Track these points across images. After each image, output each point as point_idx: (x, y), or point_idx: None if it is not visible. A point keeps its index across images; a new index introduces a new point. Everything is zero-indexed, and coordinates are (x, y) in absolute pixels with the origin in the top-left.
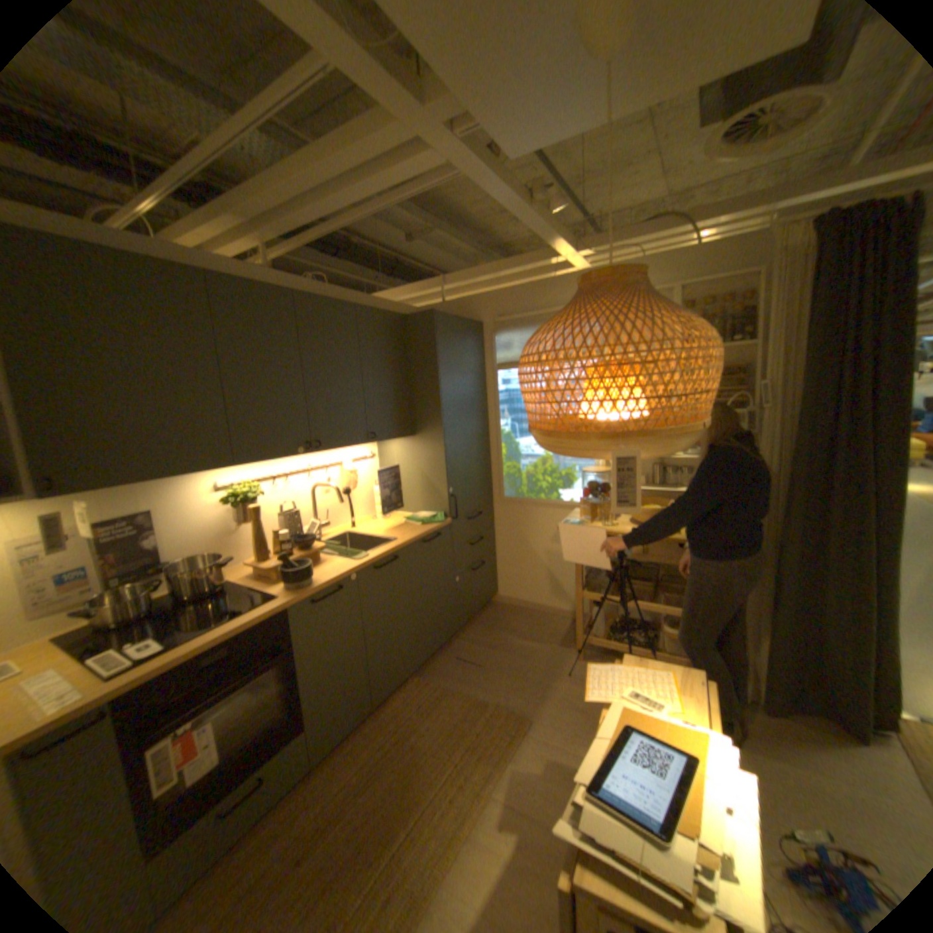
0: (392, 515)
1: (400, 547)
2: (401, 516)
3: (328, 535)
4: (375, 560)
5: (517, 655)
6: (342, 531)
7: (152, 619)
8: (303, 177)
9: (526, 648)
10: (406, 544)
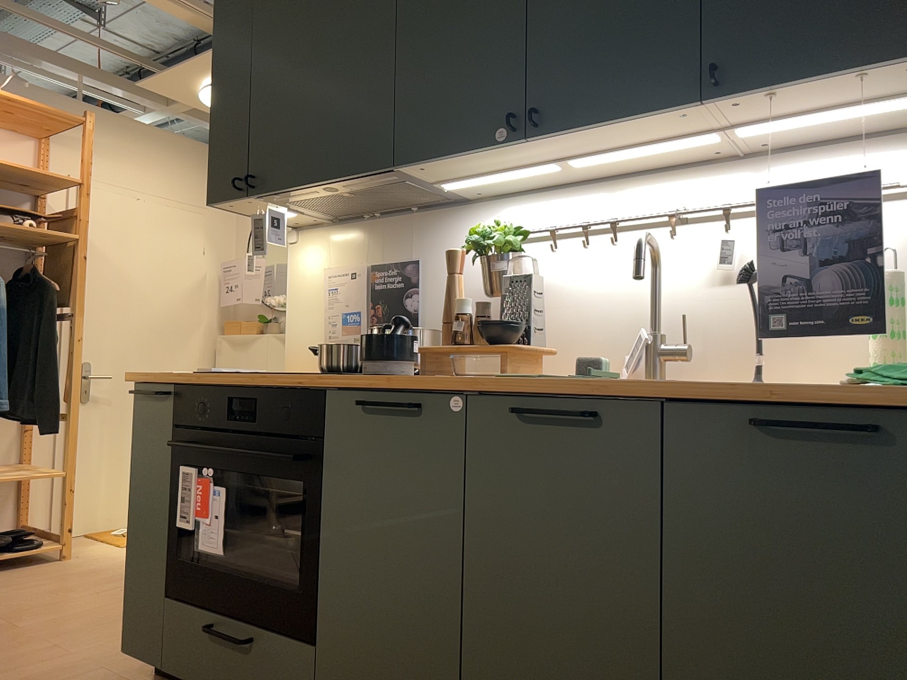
0: None
1: (622, 392)
2: None
3: None
4: (518, 389)
5: None
6: None
7: None
8: None
9: None
10: (650, 393)
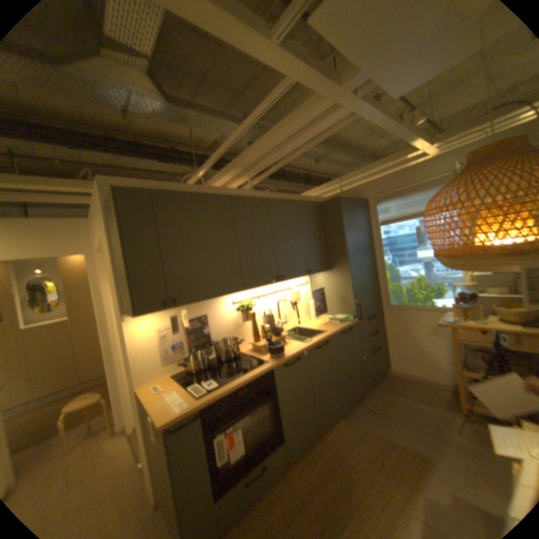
0: (320, 317)
1: (329, 335)
2: (325, 317)
3: (286, 328)
4: (316, 343)
5: (413, 413)
6: (293, 326)
7: (209, 369)
8: (273, 140)
9: (419, 408)
10: (332, 334)
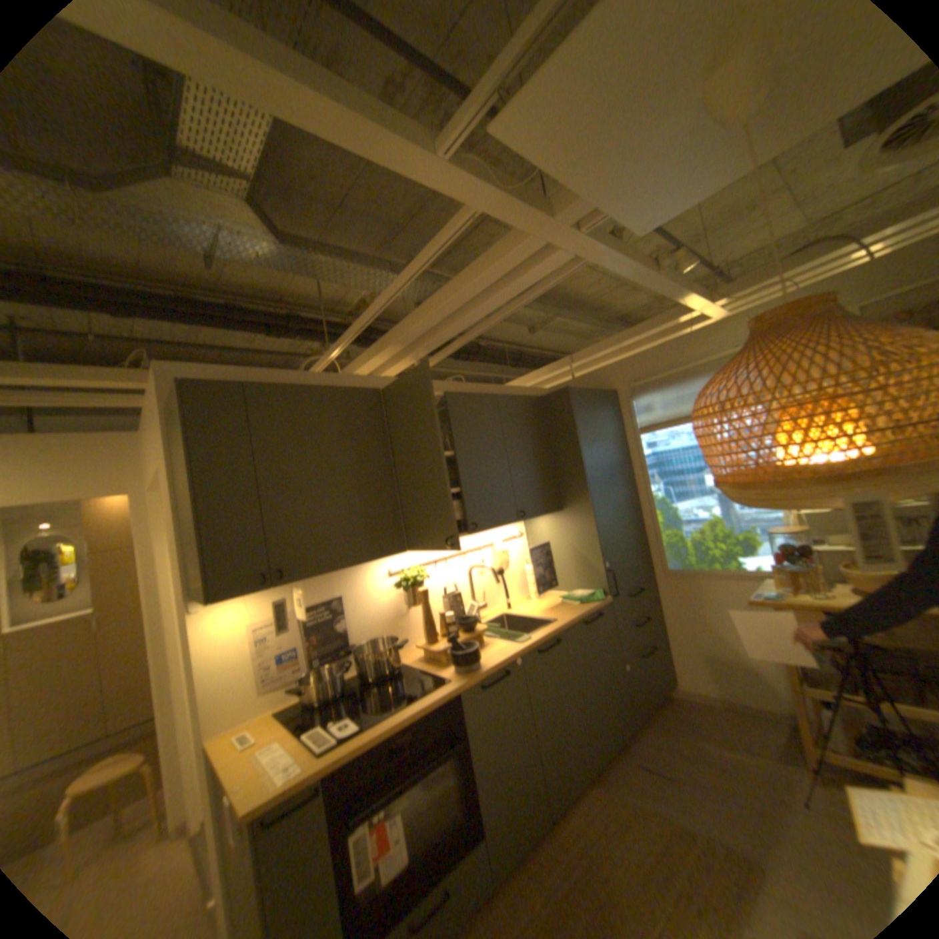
0: (546, 595)
1: (562, 629)
2: (556, 595)
3: (486, 617)
4: (538, 643)
5: (721, 770)
6: (498, 613)
7: (345, 698)
8: (452, 300)
9: (731, 761)
10: (567, 626)
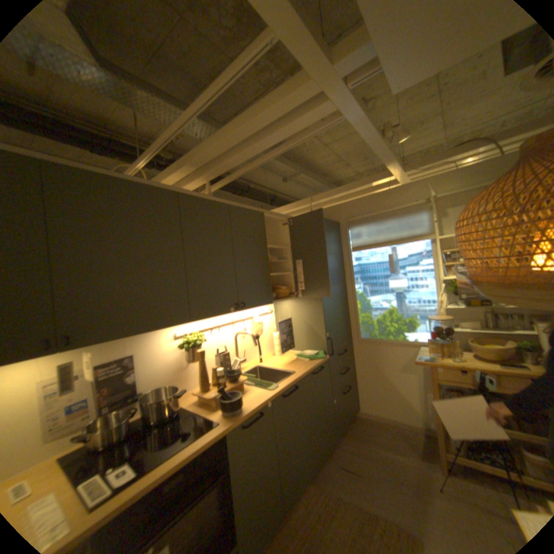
0: (285, 353)
1: (299, 379)
2: (292, 353)
3: (245, 368)
4: (284, 390)
5: (389, 467)
6: (254, 365)
7: (129, 440)
8: (241, 130)
9: (394, 461)
10: (303, 376)
